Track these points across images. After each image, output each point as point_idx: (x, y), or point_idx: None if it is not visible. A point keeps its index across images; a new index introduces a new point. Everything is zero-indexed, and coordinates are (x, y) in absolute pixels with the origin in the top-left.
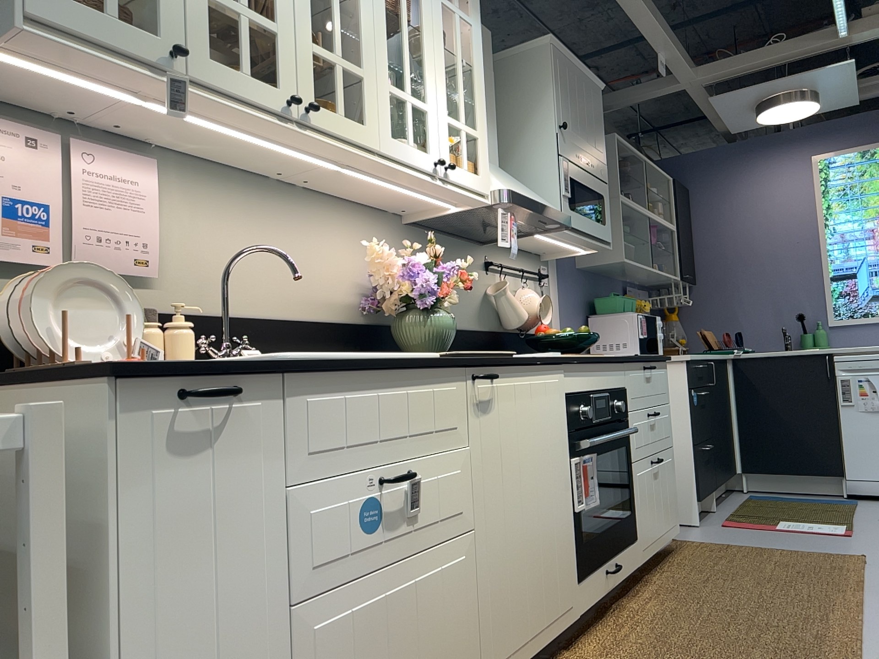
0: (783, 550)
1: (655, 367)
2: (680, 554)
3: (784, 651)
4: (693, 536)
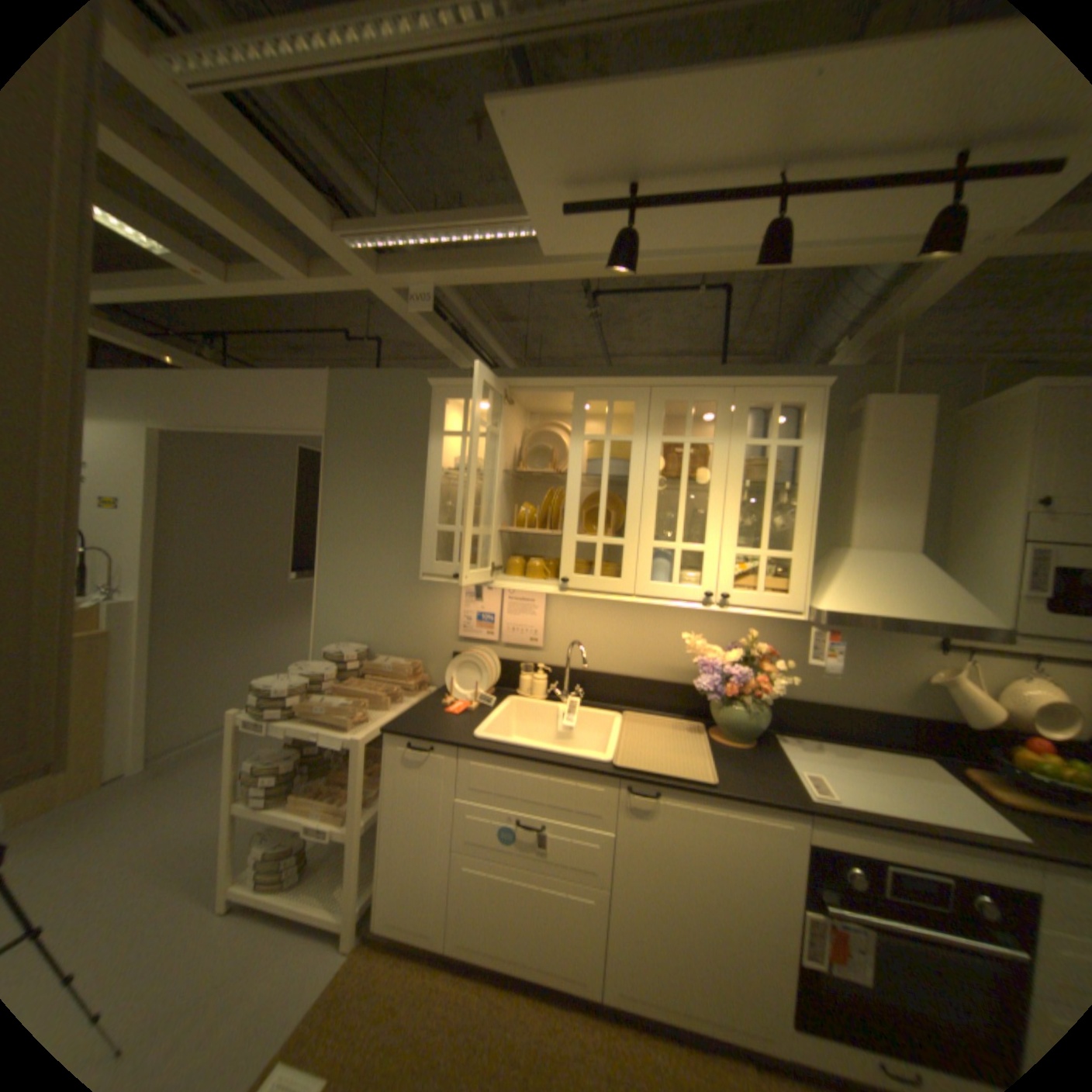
0: None
1: None
2: None
3: None
4: None
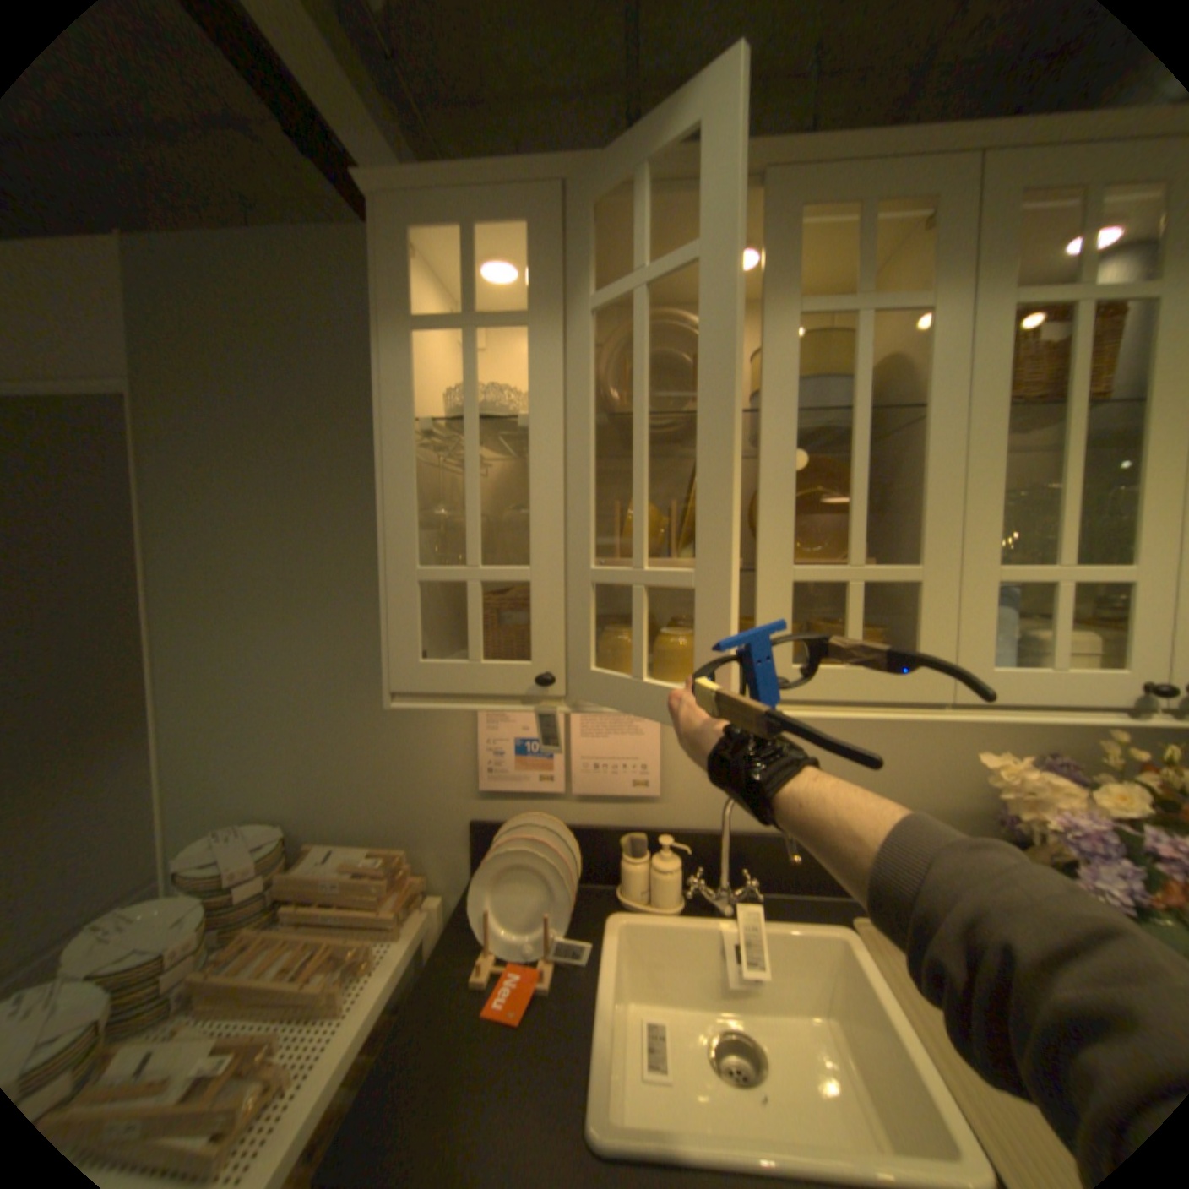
0: None
1: None
2: None
3: None
4: None
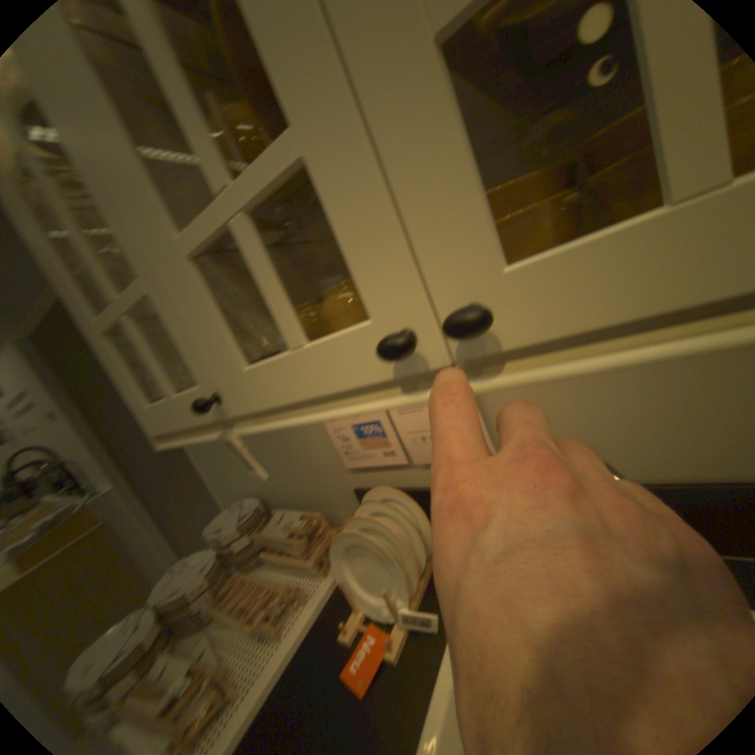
0: None
1: None
2: None
3: None
4: None
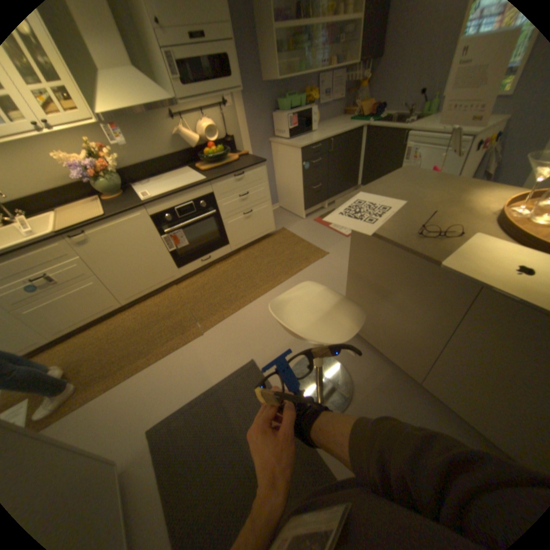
0: (305, 244)
1: (242, 174)
2: (269, 239)
3: (224, 300)
4: (292, 227)
